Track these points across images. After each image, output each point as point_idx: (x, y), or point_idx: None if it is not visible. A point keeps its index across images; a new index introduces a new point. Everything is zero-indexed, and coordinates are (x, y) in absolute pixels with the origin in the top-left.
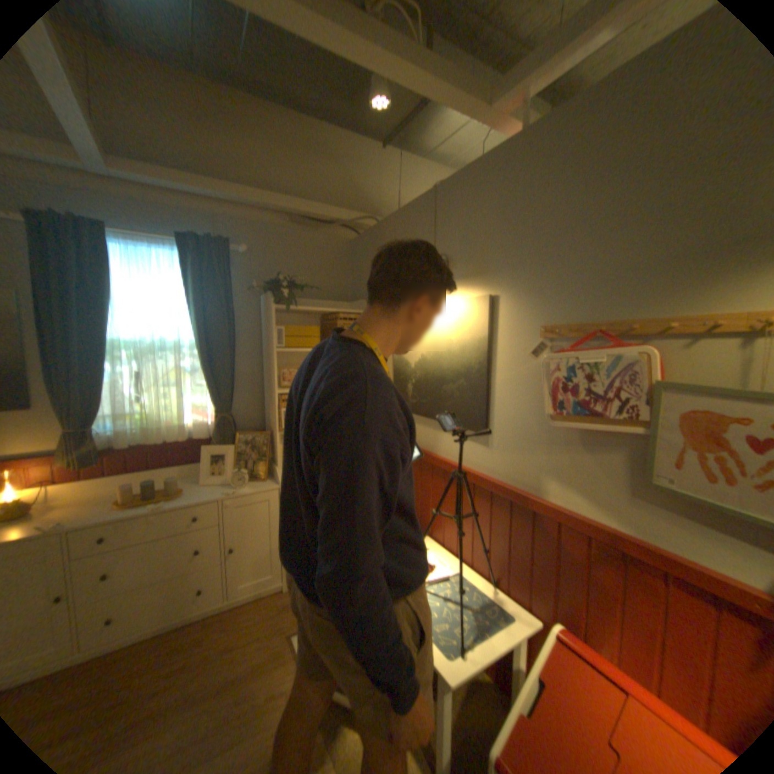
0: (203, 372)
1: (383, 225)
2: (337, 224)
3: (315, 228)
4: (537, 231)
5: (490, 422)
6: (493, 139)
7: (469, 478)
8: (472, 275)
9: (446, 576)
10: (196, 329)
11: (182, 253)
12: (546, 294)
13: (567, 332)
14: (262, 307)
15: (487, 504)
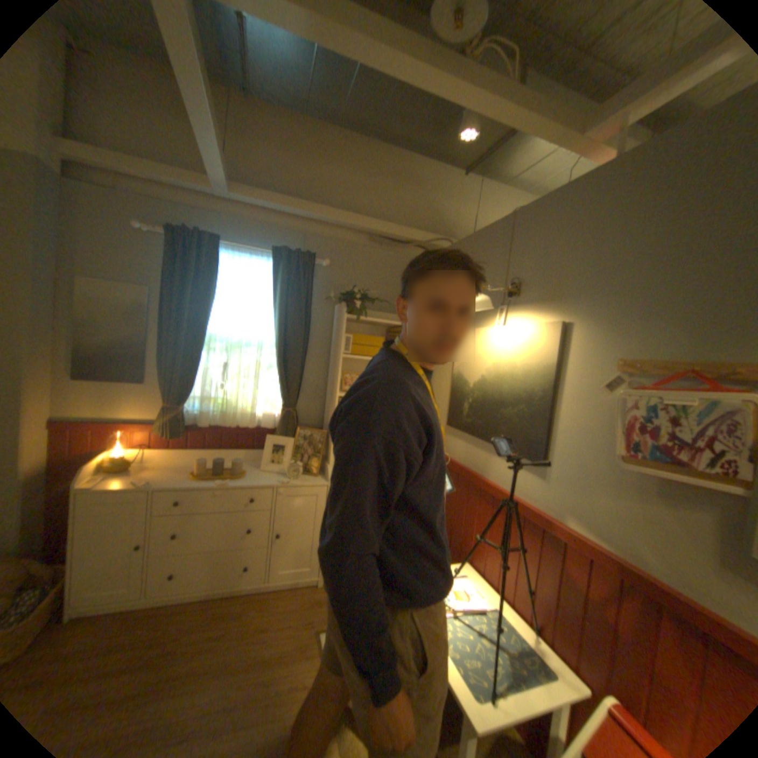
0: (277, 368)
1: (457, 246)
2: (413, 244)
3: (392, 246)
4: (625, 259)
5: (550, 453)
6: (582, 165)
7: (520, 509)
8: (545, 299)
9: (483, 609)
10: (277, 330)
11: (276, 263)
12: (629, 325)
13: (651, 368)
14: (336, 315)
15: (537, 540)
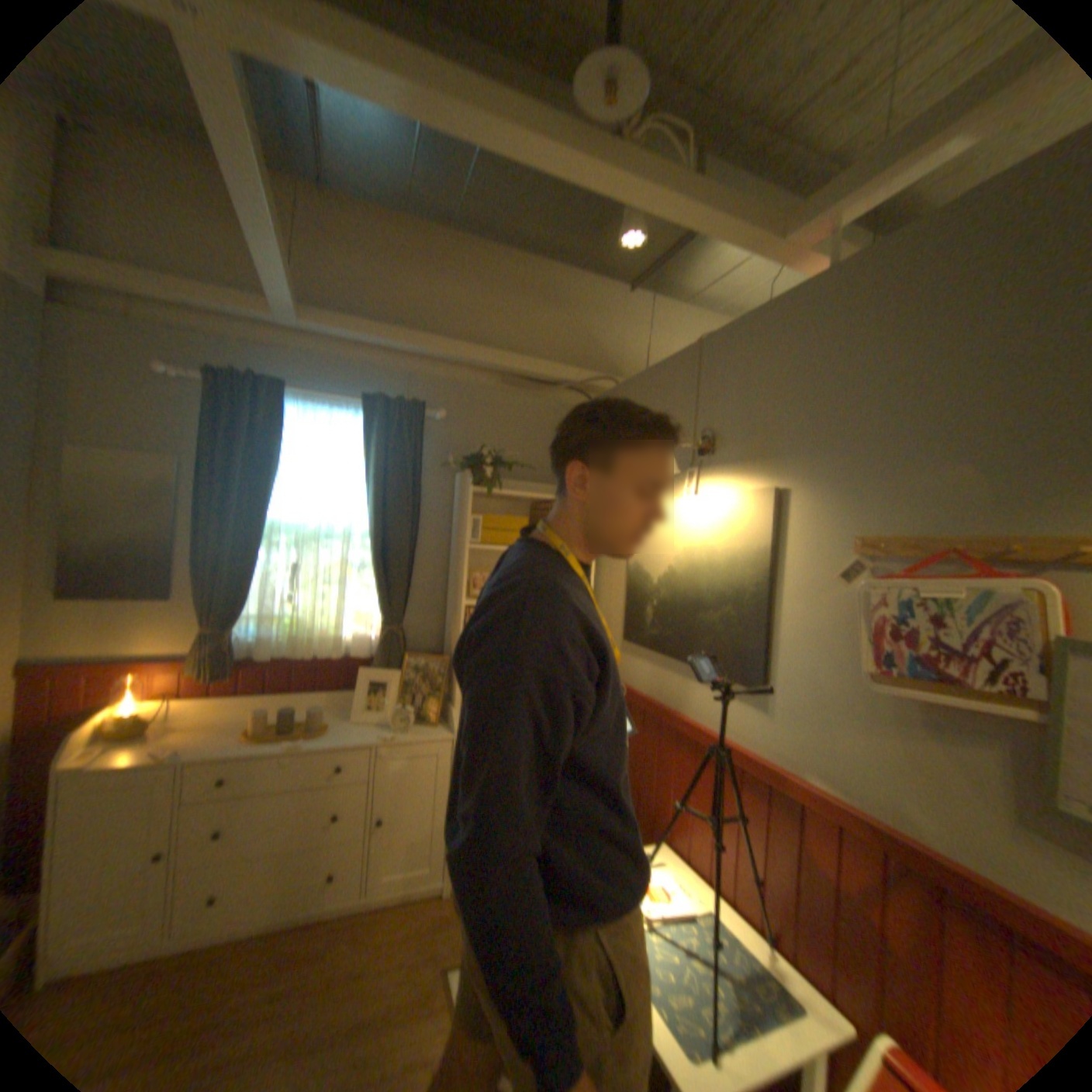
0: (373, 566)
1: (625, 386)
2: (563, 385)
3: (534, 389)
4: (852, 401)
5: (772, 674)
6: (786, 276)
7: (735, 758)
8: (749, 457)
9: (691, 913)
10: (371, 511)
11: (368, 417)
12: (865, 491)
13: (899, 549)
14: (457, 487)
15: (762, 803)
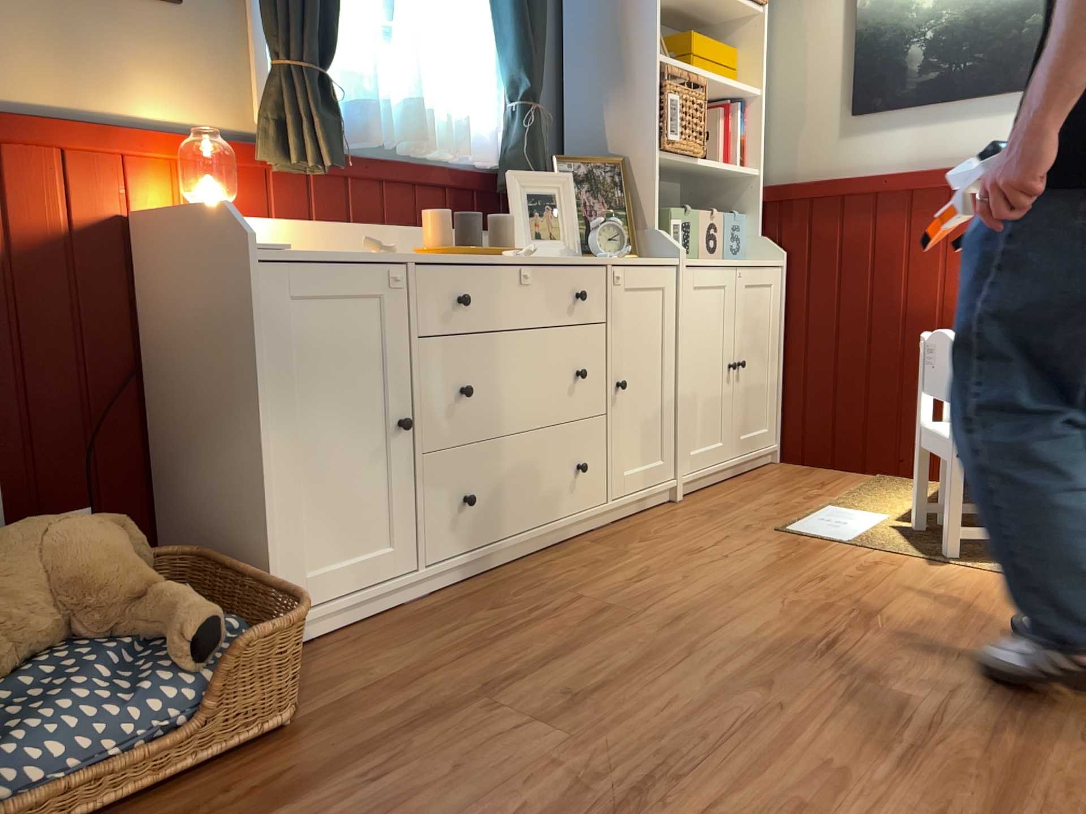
0: None
1: None
2: None
3: None
4: None
5: None
6: None
7: None
8: None
9: None
10: None
11: None
12: None
13: None
14: None
15: None
